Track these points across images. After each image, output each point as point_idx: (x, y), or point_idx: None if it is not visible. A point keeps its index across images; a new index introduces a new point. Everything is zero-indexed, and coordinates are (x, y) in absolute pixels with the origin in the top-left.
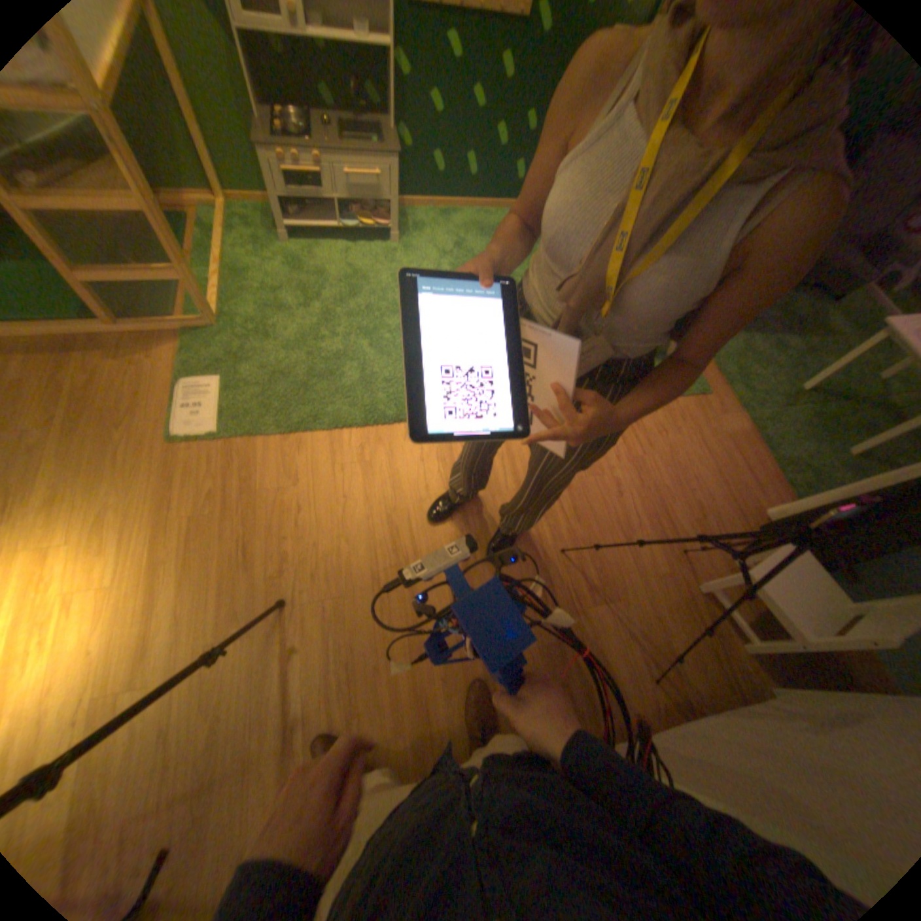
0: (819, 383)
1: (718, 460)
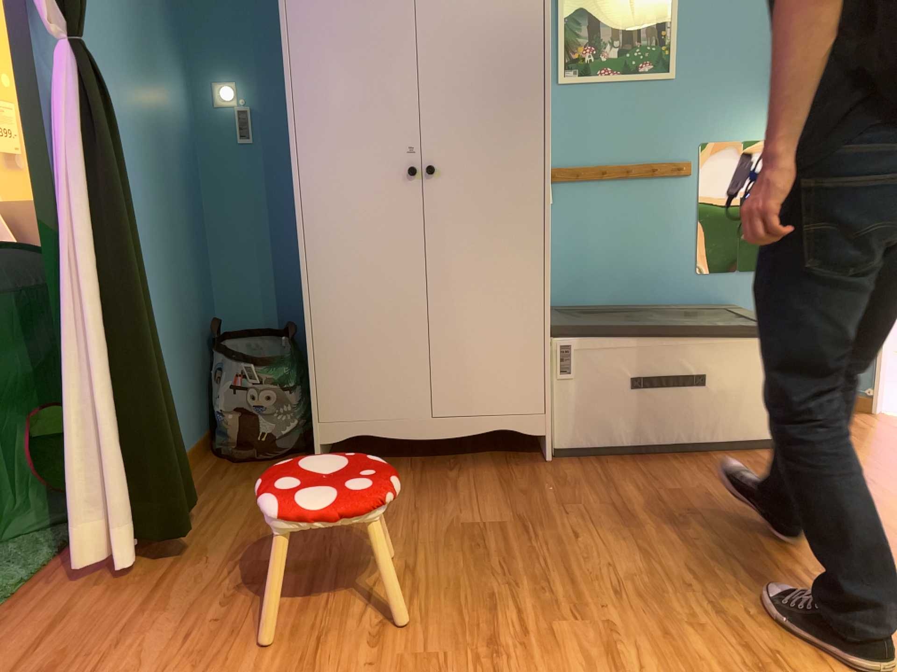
0: None
1: None
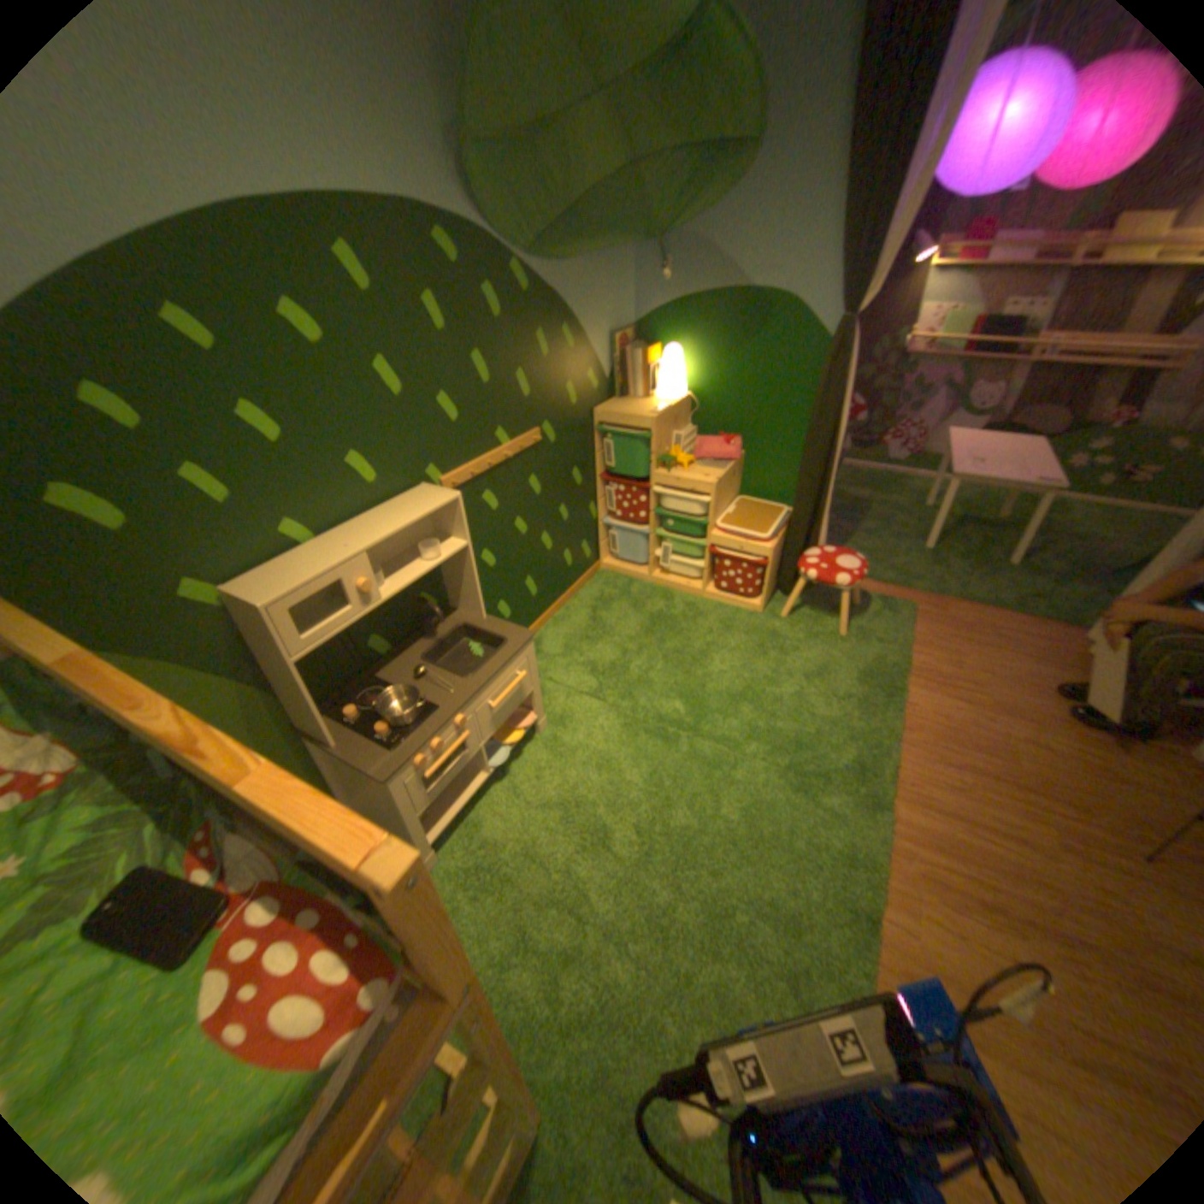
0: (936, 536)
1: (1002, 646)
